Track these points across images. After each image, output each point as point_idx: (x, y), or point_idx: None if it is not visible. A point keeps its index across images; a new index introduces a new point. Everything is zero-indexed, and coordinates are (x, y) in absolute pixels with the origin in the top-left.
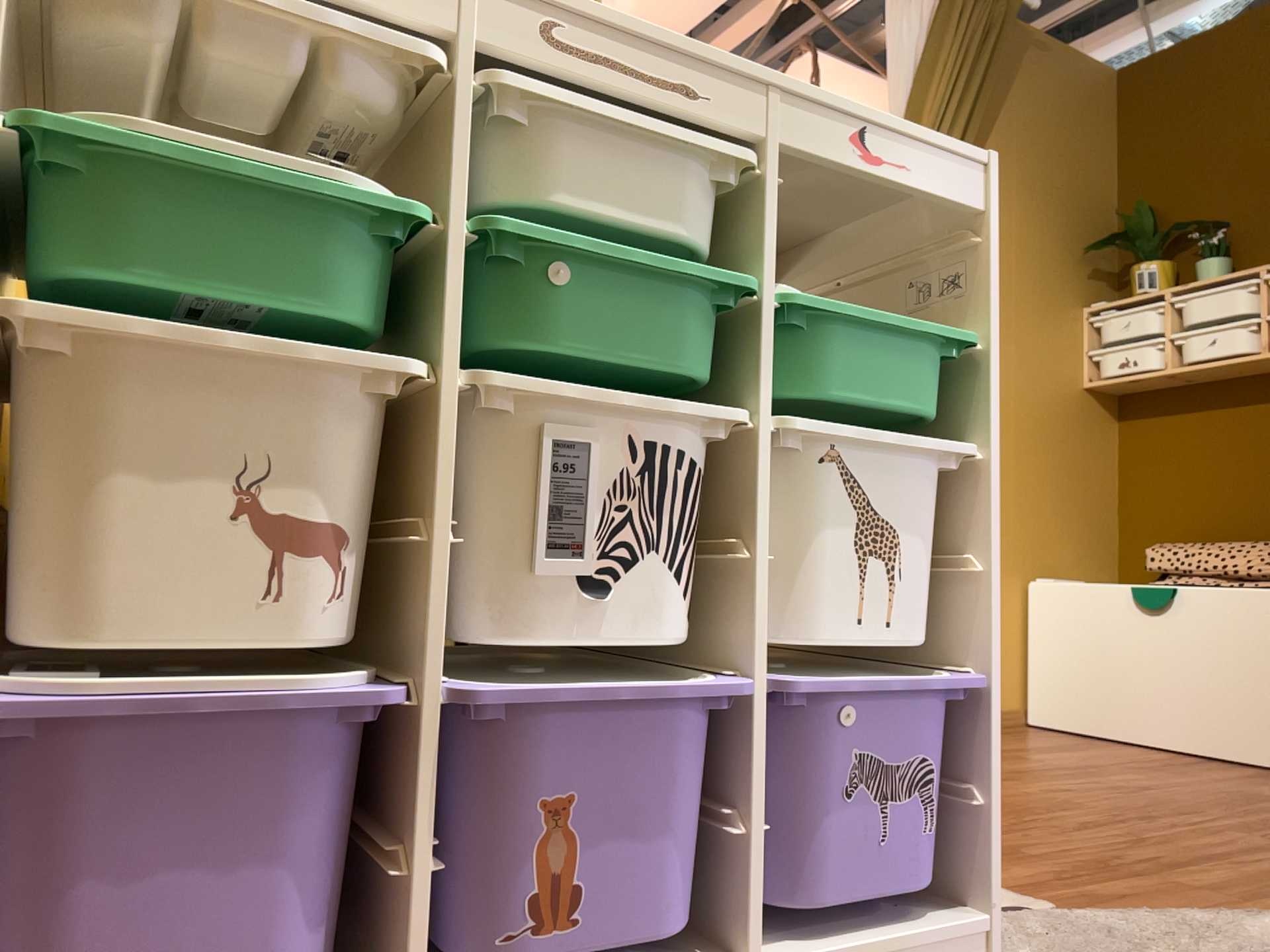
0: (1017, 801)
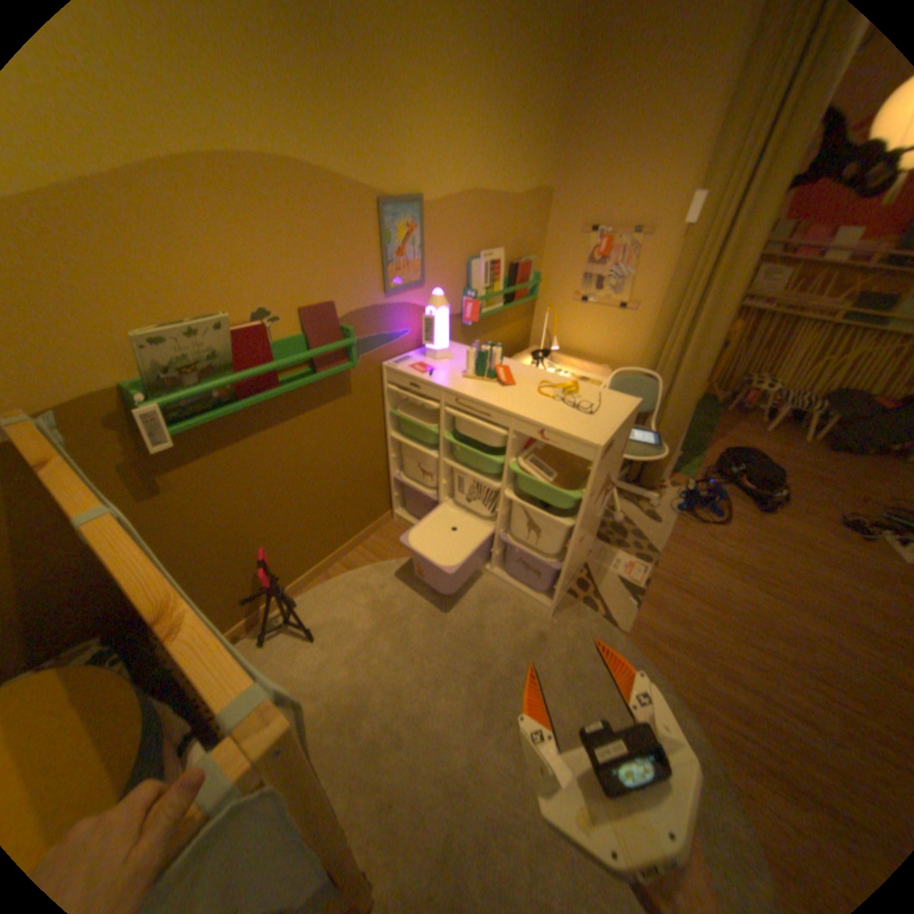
0: (775, 628)
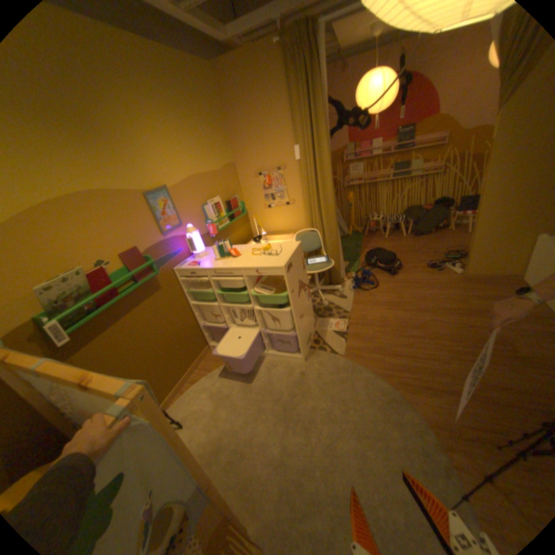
0: (409, 325)
